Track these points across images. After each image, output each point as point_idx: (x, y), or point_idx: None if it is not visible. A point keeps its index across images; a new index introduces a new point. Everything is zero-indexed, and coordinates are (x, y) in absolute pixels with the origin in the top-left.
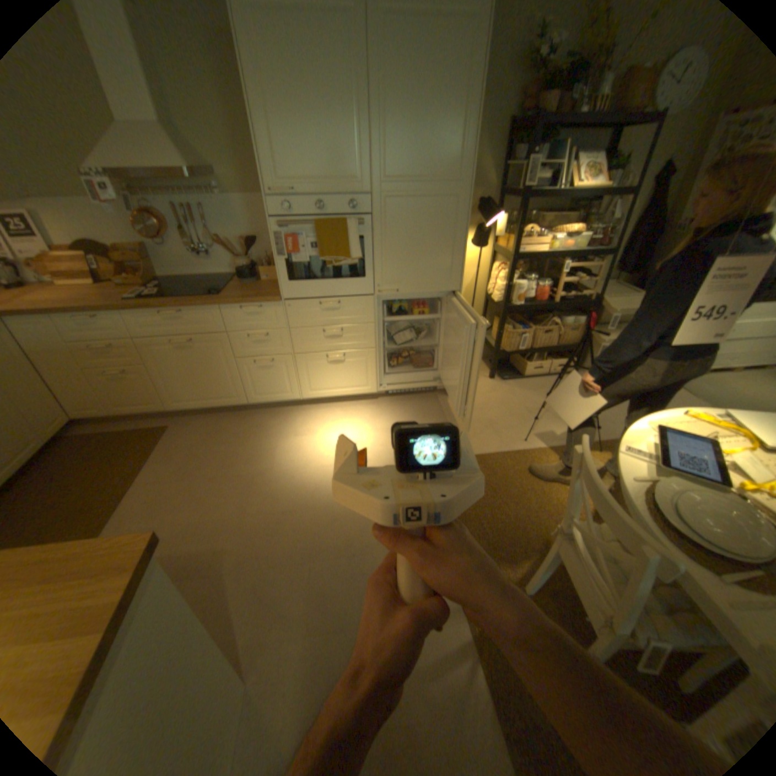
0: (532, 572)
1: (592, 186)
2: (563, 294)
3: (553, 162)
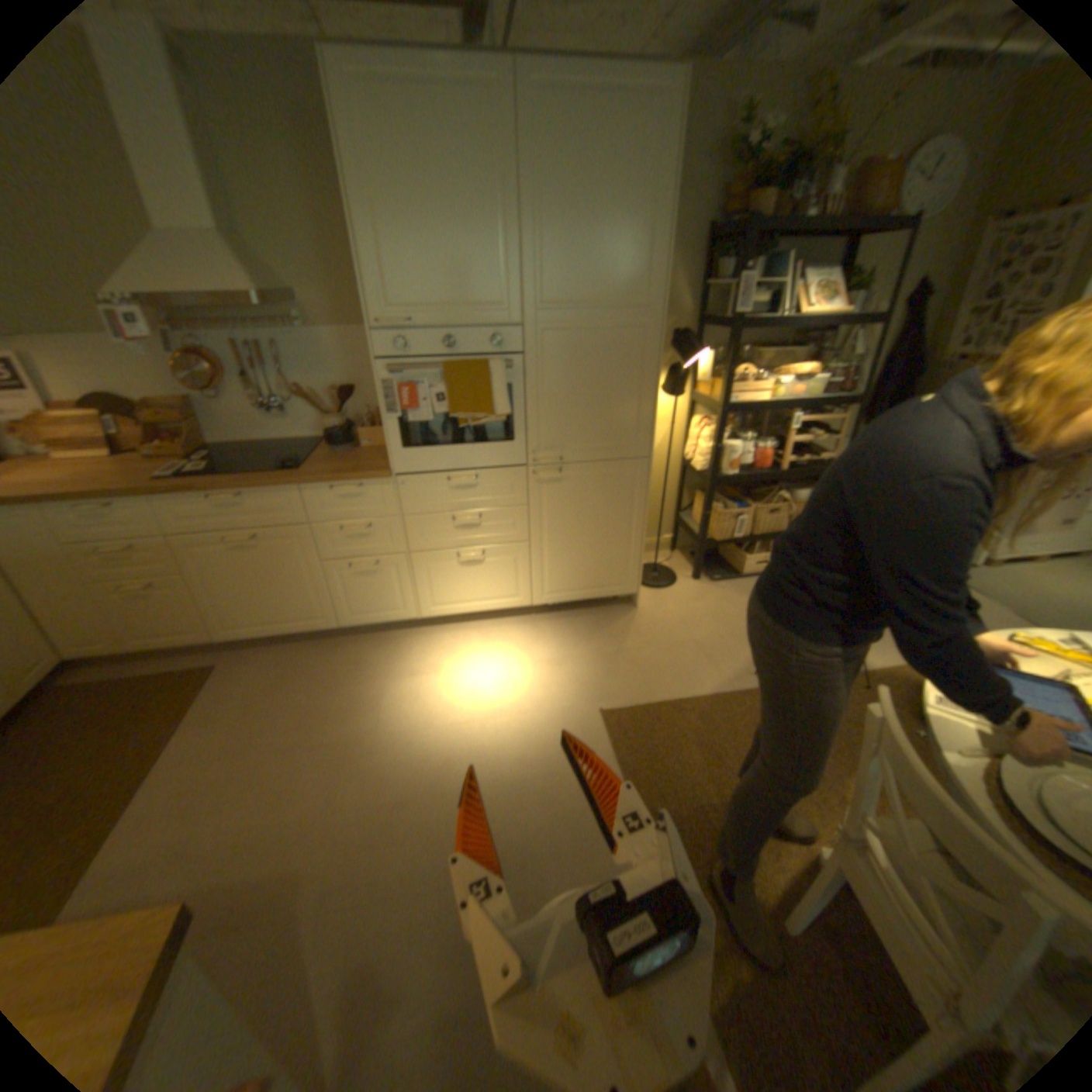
0: (793, 895)
1: (827, 312)
2: (793, 458)
3: (772, 281)
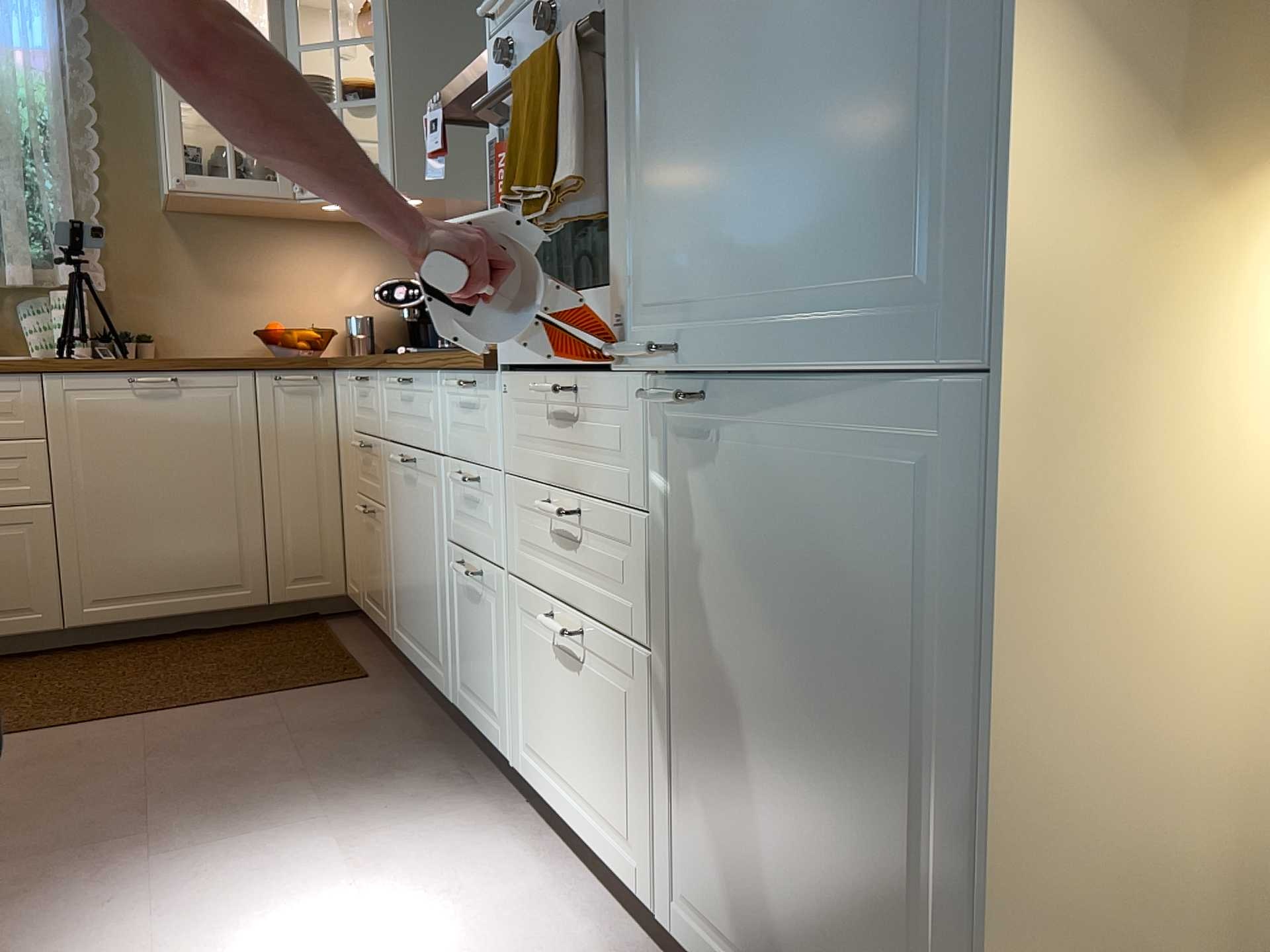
0: None
1: None
2: None
3: None
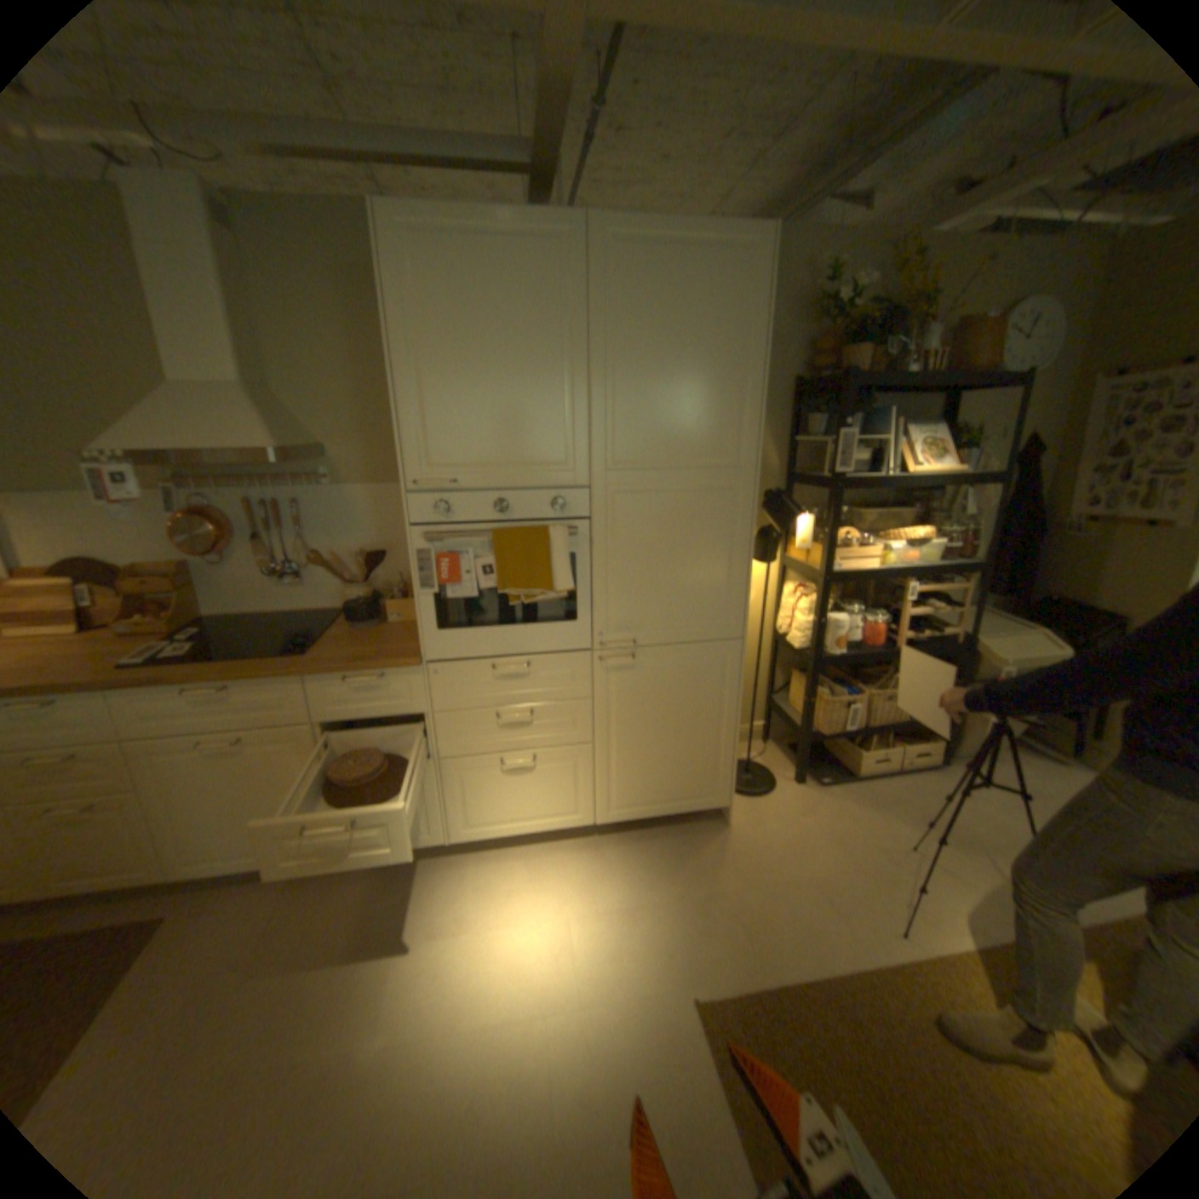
0: None
1: (937, 471)
2: (908, 632)
3: (869, 438)
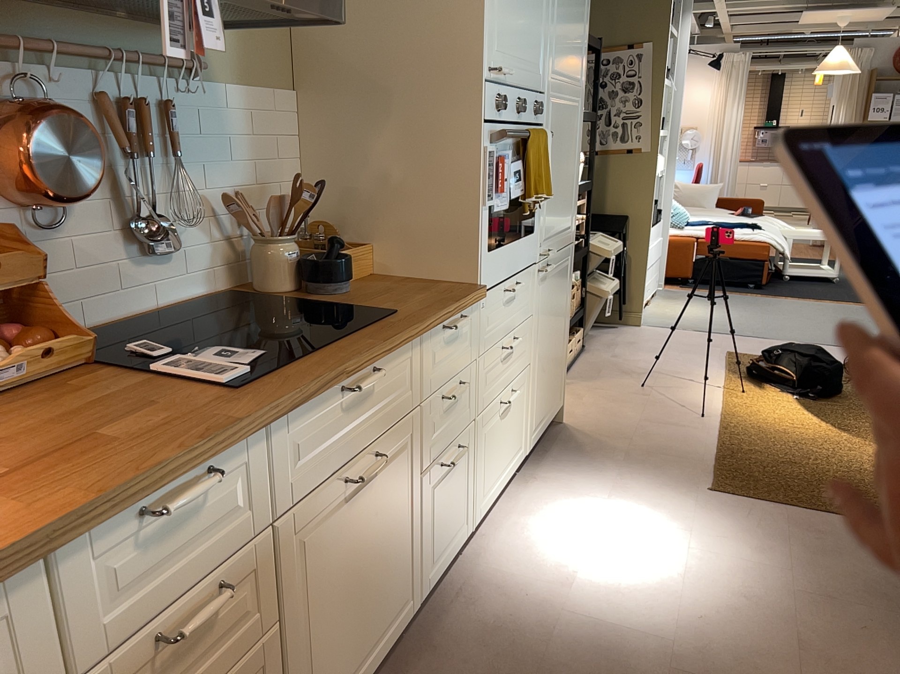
0: None
1: None
2: None
3: None
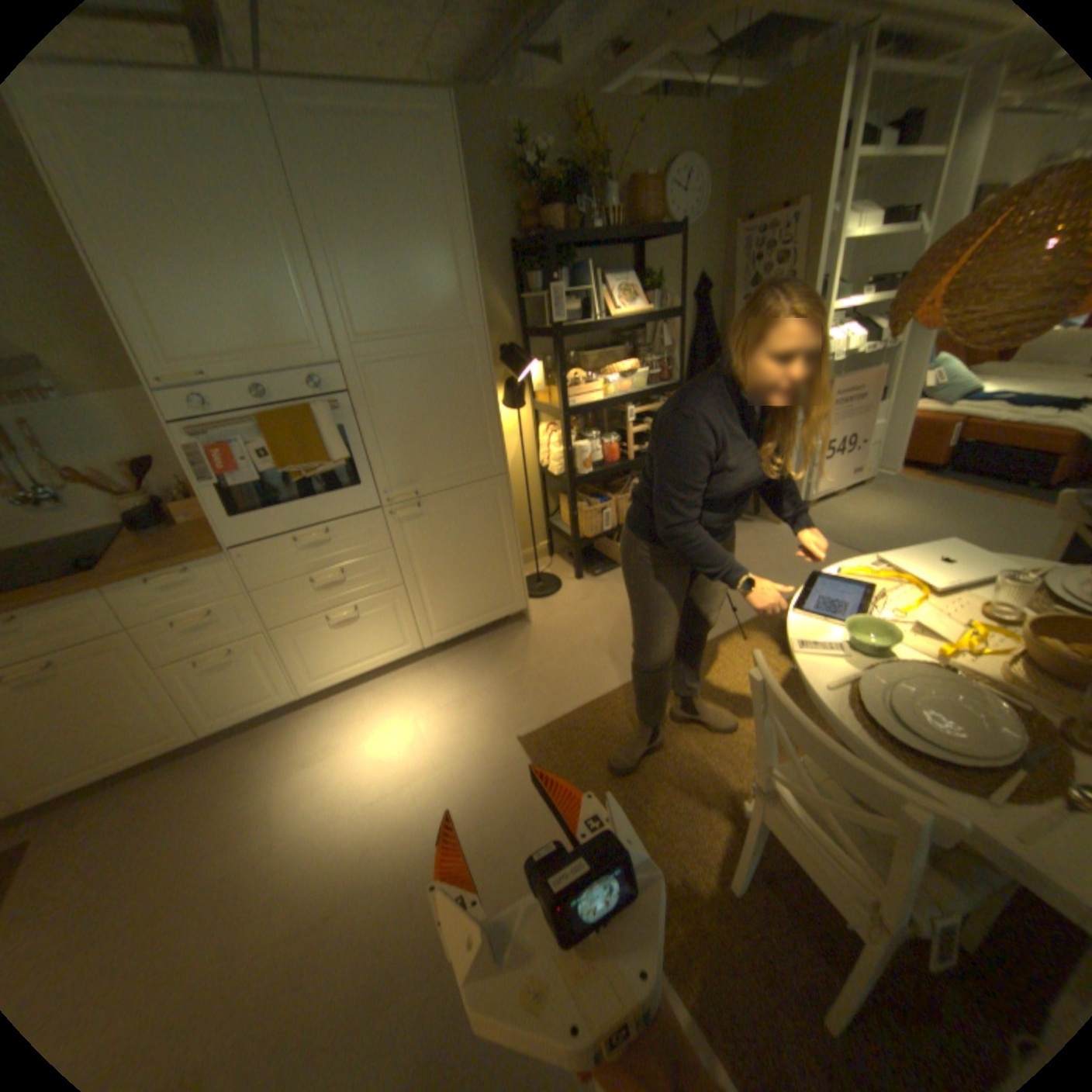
0: (730, 856)
1: (632, 313)
2: (635, 447)
3: (578, 290)
